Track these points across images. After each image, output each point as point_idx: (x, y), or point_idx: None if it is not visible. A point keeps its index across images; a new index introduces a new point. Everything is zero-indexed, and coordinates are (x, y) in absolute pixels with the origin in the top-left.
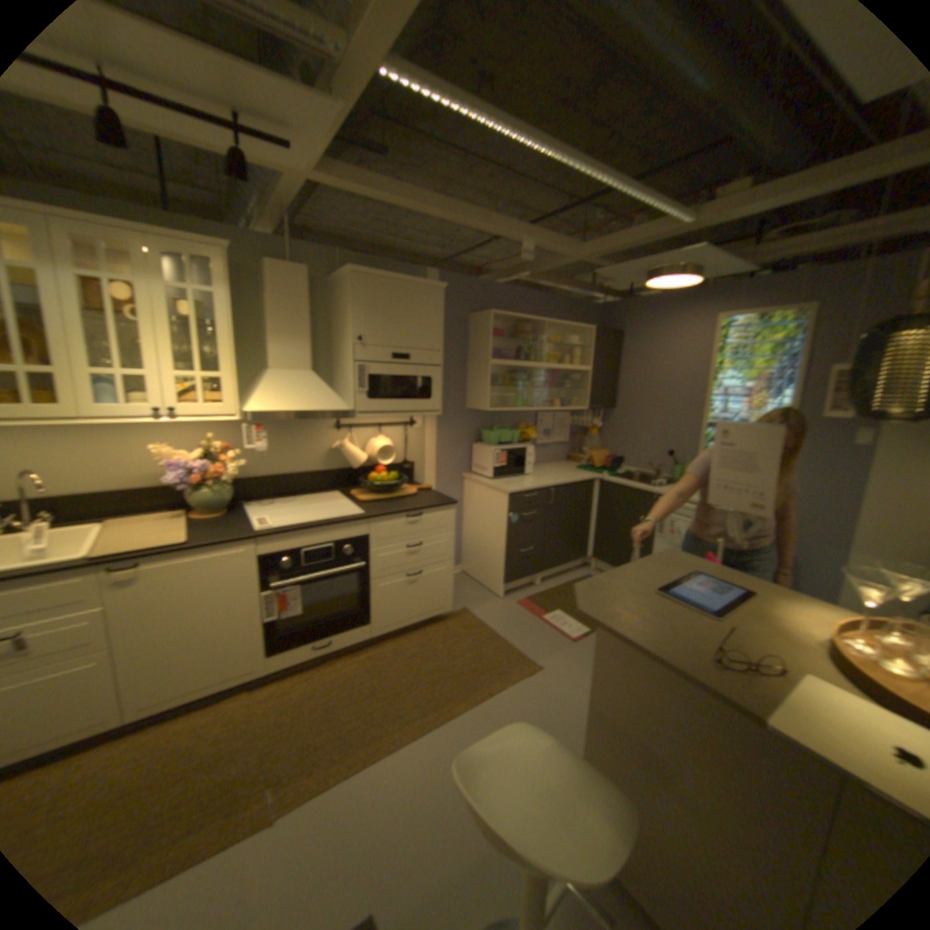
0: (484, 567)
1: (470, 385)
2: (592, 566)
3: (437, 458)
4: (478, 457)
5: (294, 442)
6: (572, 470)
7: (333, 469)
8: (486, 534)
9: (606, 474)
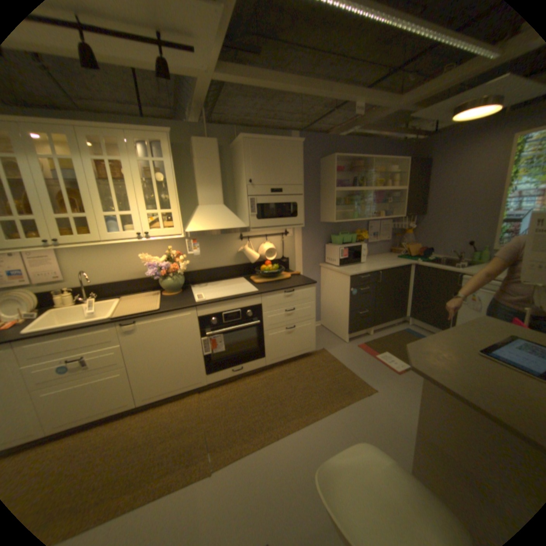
0: (334, 323)
1: (321, 206)
2: (408, 323)
3: (302, 255)
4: (328, 253)
5: (215, 249)
6: (393, 259)
7: (239, 265)
8: (335, 302)
9: (419, 261)
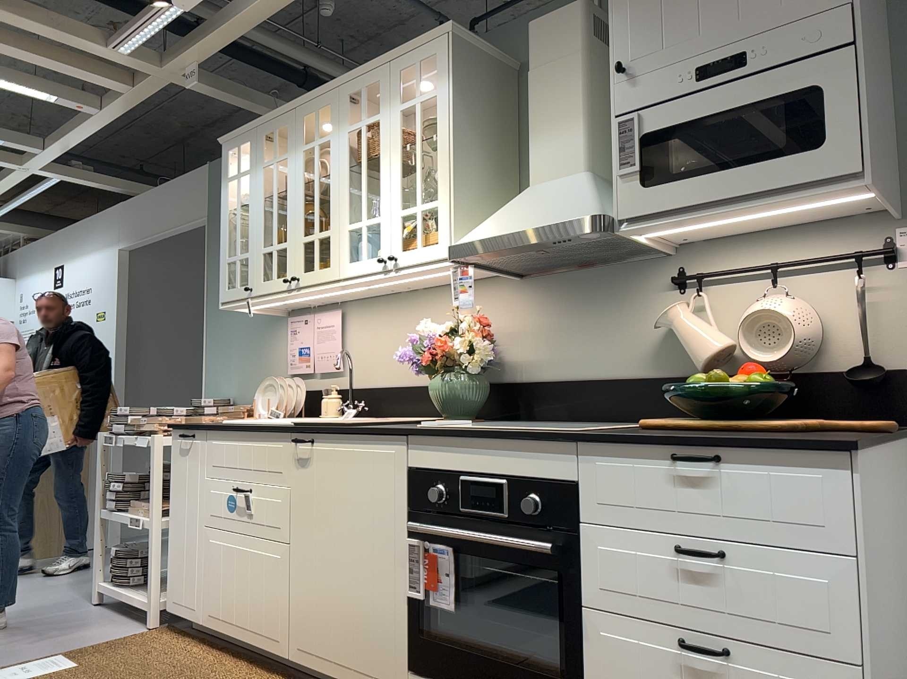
0: None
1: None
2: None
3: None
4: None
5: (596, 321)
6: None
7: (665, 377)
8: None
9: None
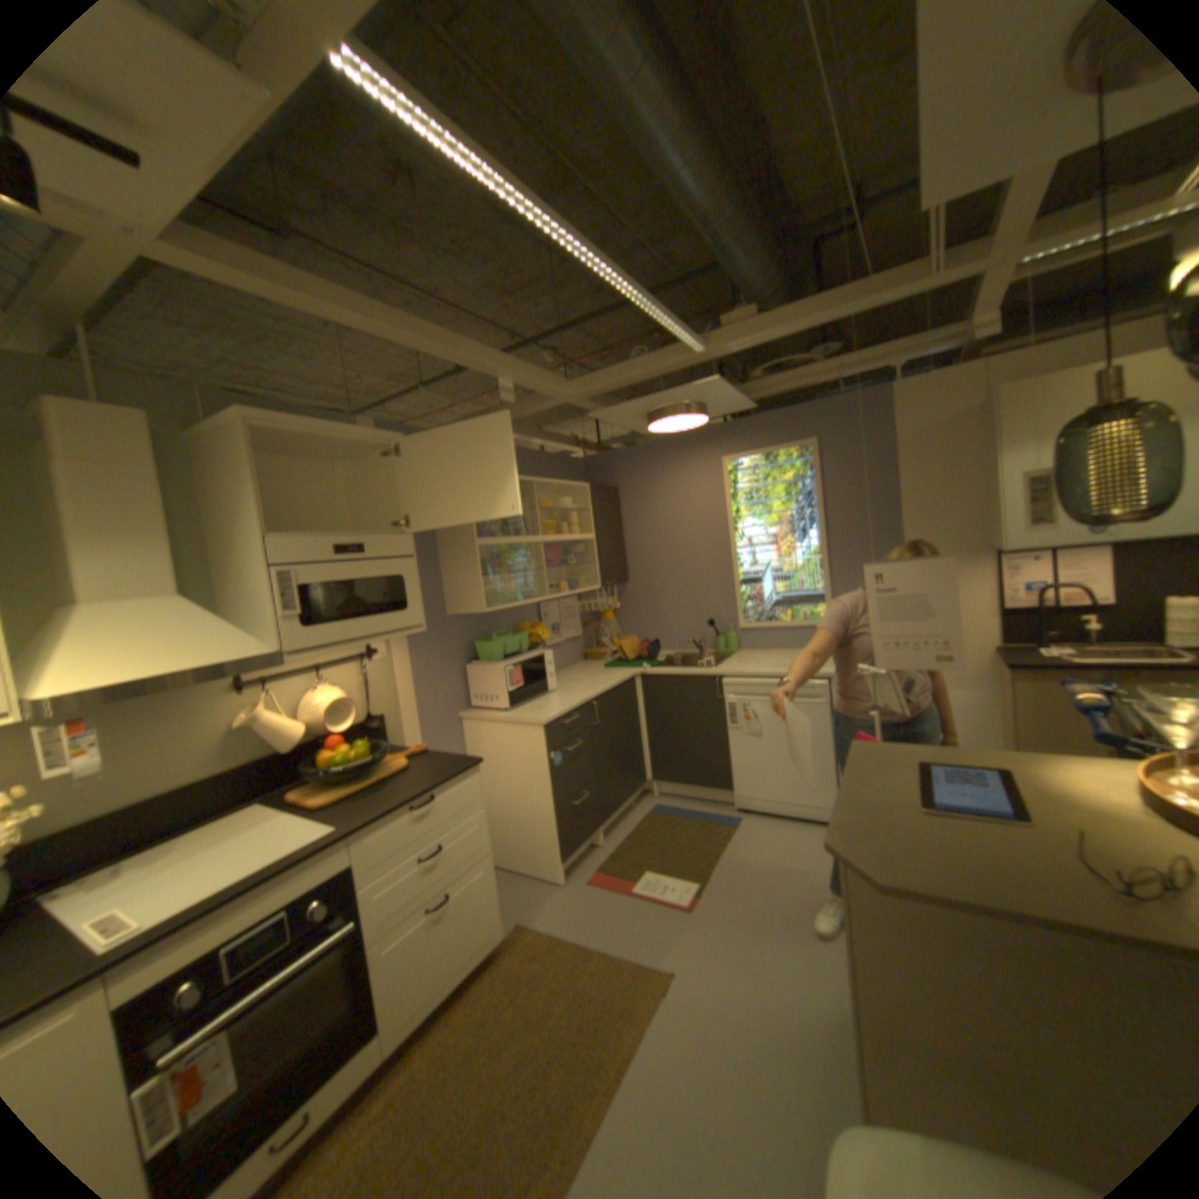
0: (521, 849)
1: (446, 581)
2: (651, 793)
3: (416, 701)
4: (476, 683)
5: (144, 739)
6: (599, 672)
7: (236, 769)
8: (514, 796)
9: (643, 667)
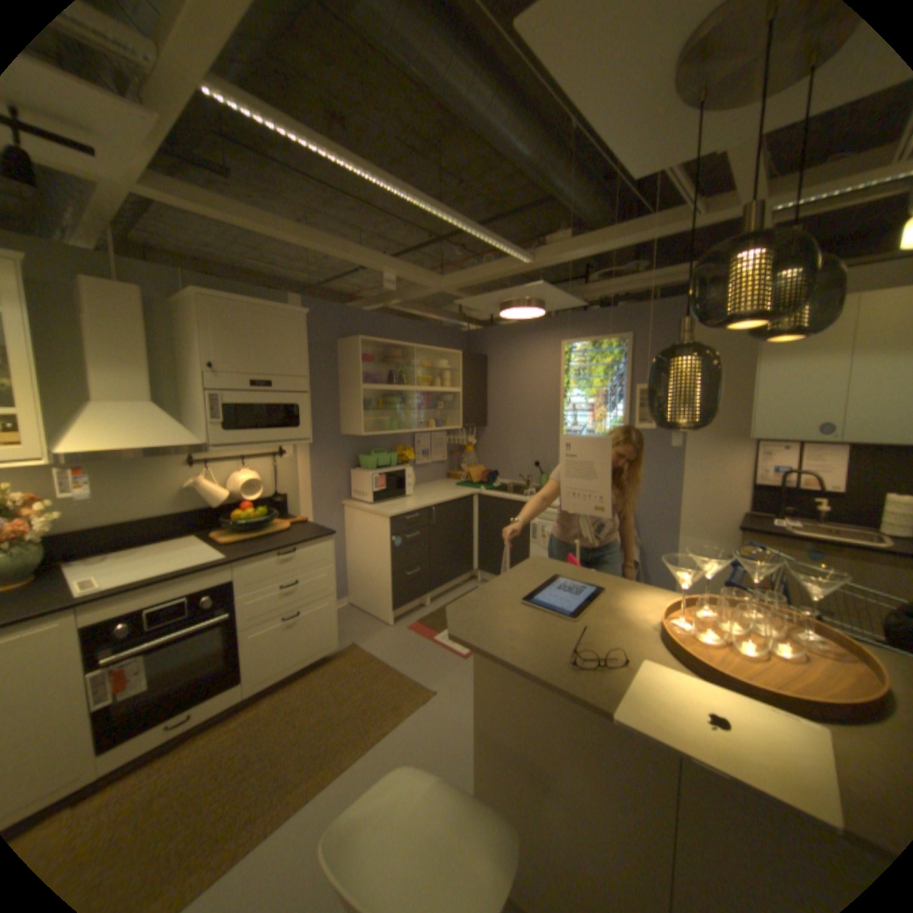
0: (370, 596)
1: (342, 410)
2: (477, 578)
3: (312, 488)
4: (356, 482)
5: (130, 485)
6: (451, 488)
7: (185, 512)
8: (369, 561)
9: (482, 489)
